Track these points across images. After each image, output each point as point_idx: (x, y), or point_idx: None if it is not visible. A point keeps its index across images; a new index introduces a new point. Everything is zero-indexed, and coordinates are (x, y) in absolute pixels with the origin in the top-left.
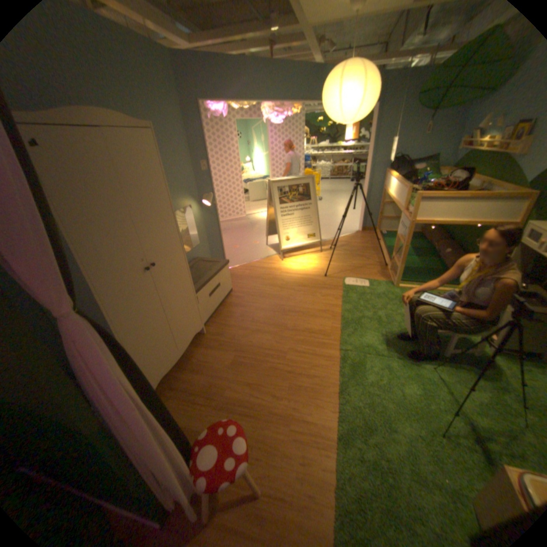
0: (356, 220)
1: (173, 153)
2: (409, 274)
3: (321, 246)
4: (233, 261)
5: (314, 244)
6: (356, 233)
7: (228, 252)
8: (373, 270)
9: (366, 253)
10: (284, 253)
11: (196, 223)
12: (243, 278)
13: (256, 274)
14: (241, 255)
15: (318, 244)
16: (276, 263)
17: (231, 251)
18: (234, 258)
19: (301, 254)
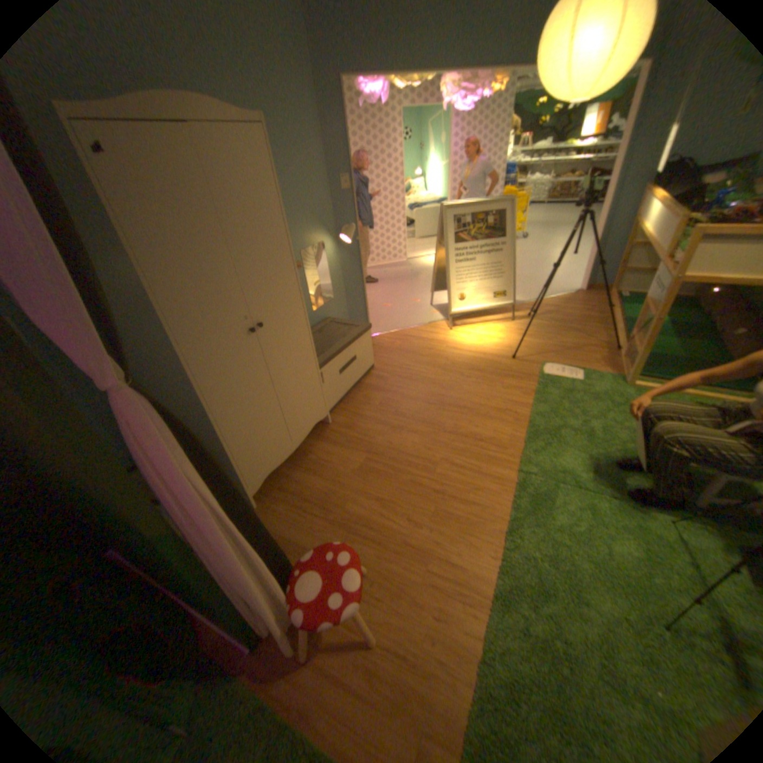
0: (579, 272)
1: (302, 163)
2: (658, 366)
3: (515, 311)
4: (380, 326)
5: (504, 307)
6: (576, 294)
7: (375, 312)
8: (594, 355)
9: (587, 327)
10: (455, 319)
11: (329, 269)
12: (391, 351)
13: (410, 347)
14: (392, 317)
15: (510, 308)
16: (440, 333)
17: (379, 311)
18: (381, 321)
19: (480, 322)
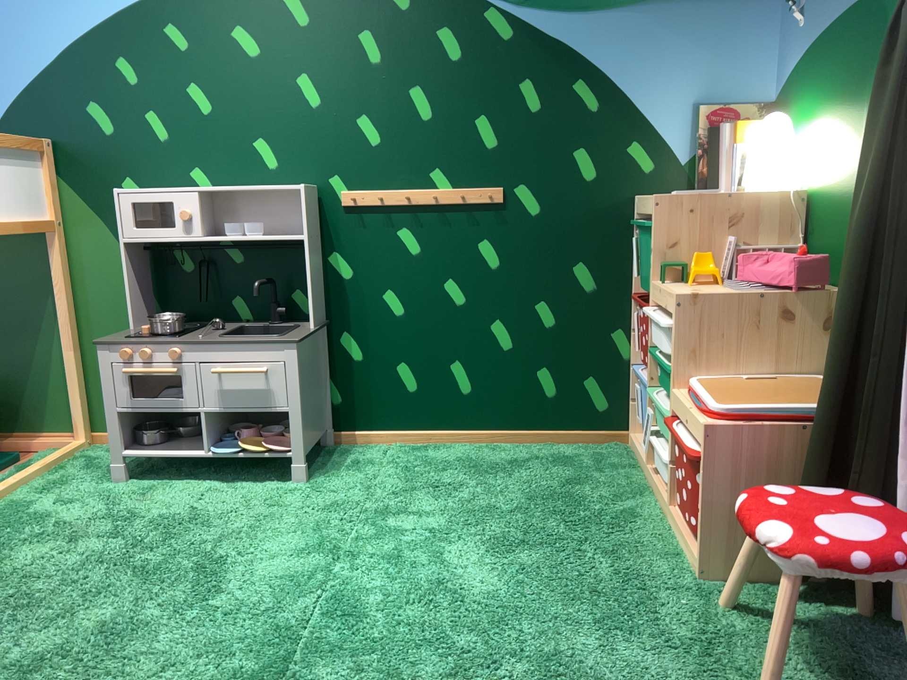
0: None
1: None
2: None
3: None
4: None
5: None
6: None
7: None
8: None
9: None
10: None
11: None
12: None
13: None
14: None
15: None
16: None
17: None
18: None
19: None
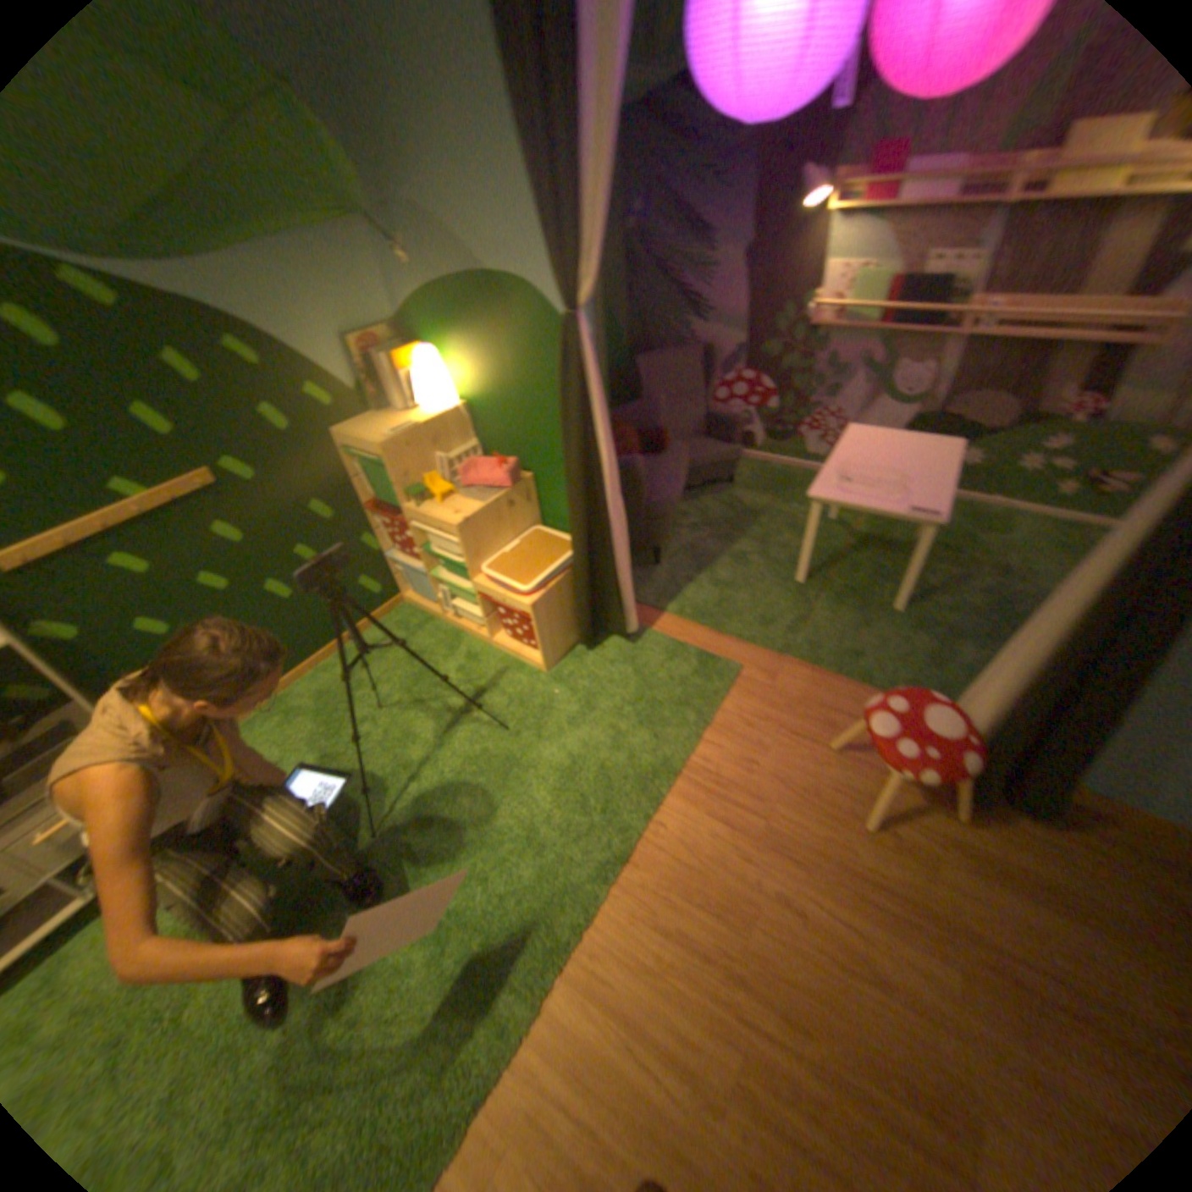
0: None
1: None
2: None
3: None
4: None
5: None
6: None
7: None
8: None
9: None
10: None
11: None
12: None
13: None
14: None
15: None
16: None
17: None
18: None
19: None
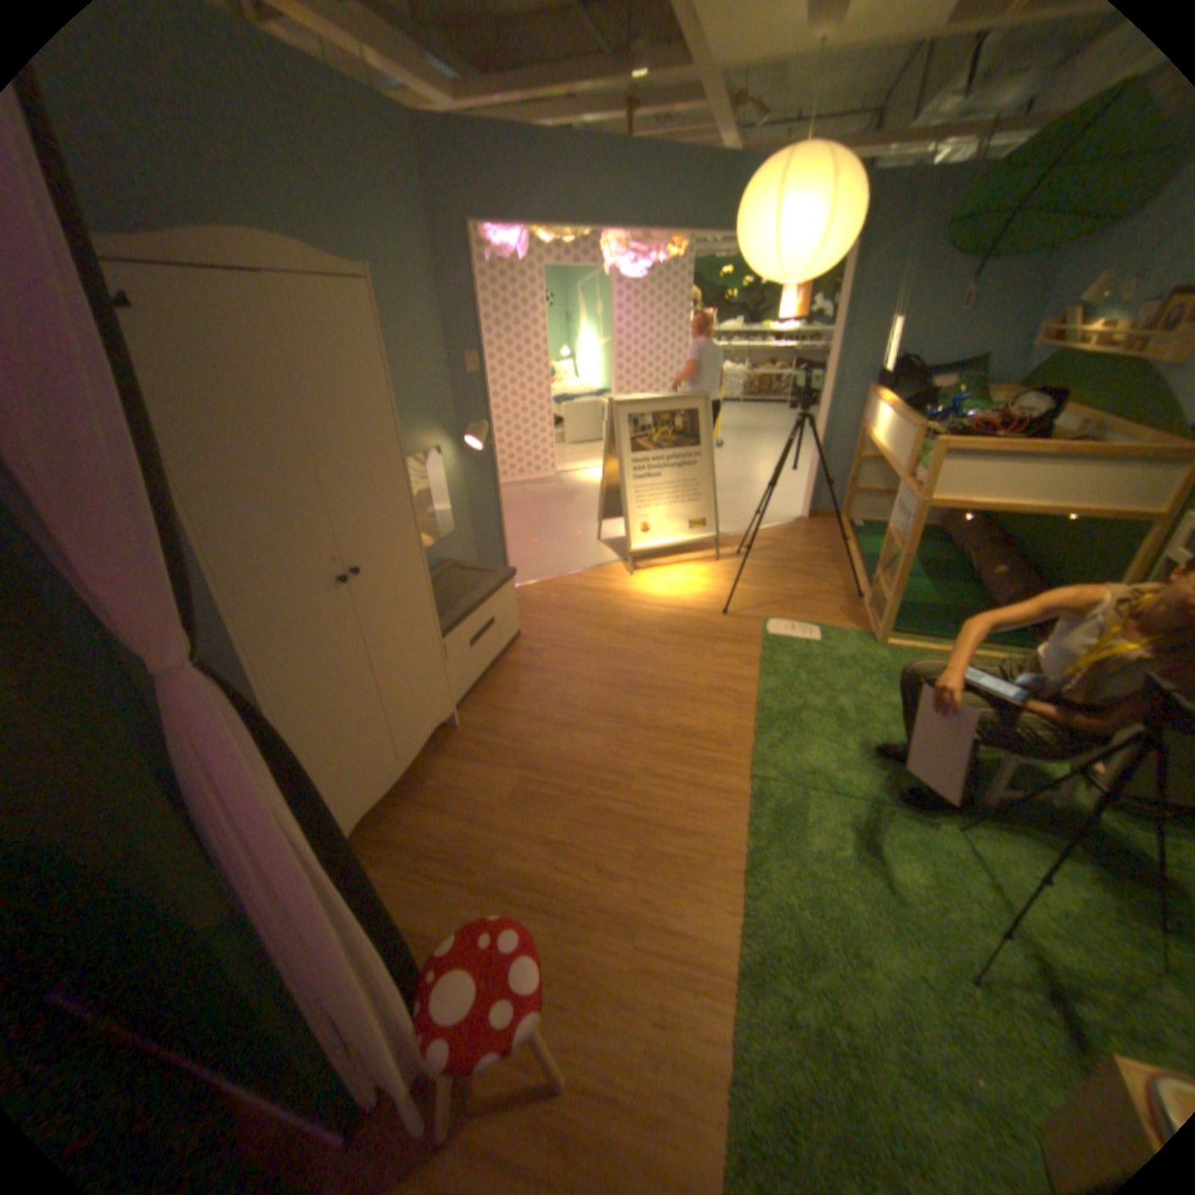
0: (797, 493)
1: (409, 333)
2: (911, 618)
3: (718, 547)
4: (524, 571)
5: (703, 542)
6: (795, 523)
7: (514, 551)
8: (830, 606)
9: (816, 568)
10: (636, 559)
11: (448, 486)
12: (545, 609)
13: (574, 602)
14: (542, 559)
15: (711, 543)
16: (617, 580)
17: (520, 550)
18: (526, 565)
19: (672, 564)
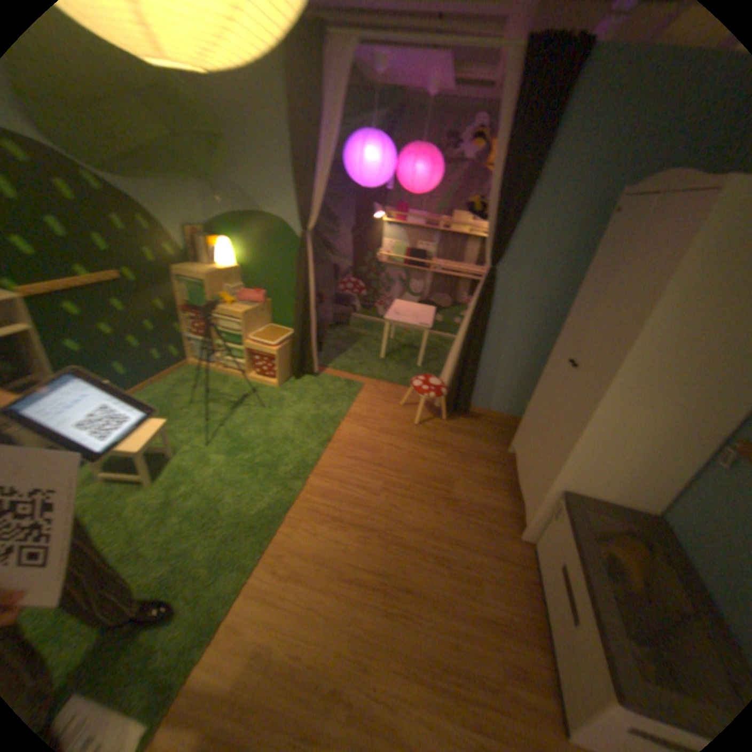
0: None
1: None
2: None
3: None
4: None
5: None
6: None
7: None
8: None
9: None
10: None
11: None
12: None
13: None
14: None
15: None
16: None
17: None
18: None
19: None
